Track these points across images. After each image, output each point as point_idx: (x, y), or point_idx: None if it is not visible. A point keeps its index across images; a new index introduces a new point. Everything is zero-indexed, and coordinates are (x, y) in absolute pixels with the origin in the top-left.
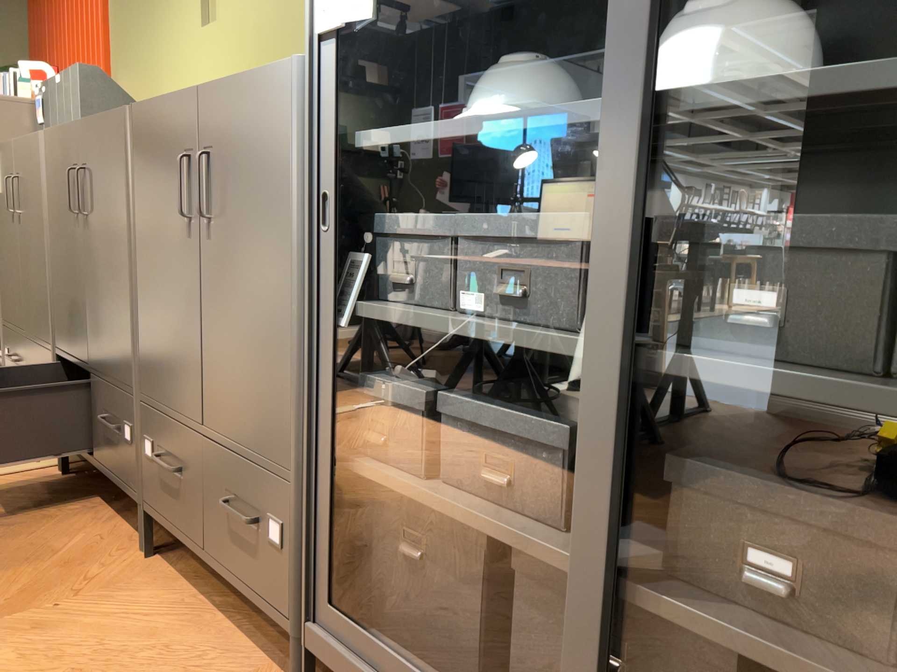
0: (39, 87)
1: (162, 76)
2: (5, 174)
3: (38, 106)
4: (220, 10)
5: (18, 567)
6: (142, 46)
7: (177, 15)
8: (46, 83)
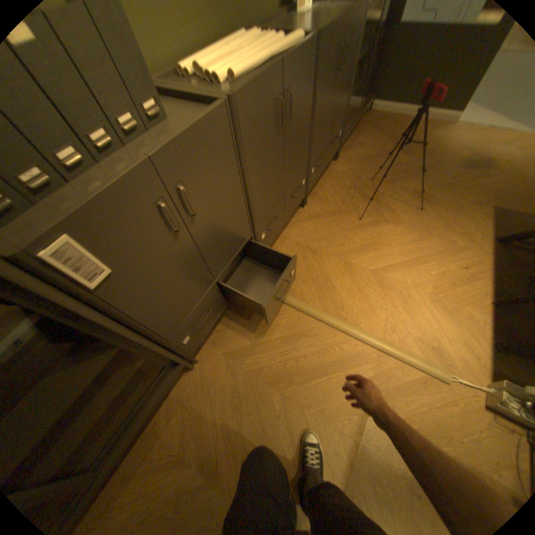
0: None
1: None
2: (128, 223)
3: None
4: None
5: (325, 226)
6: None
7: None
8: None
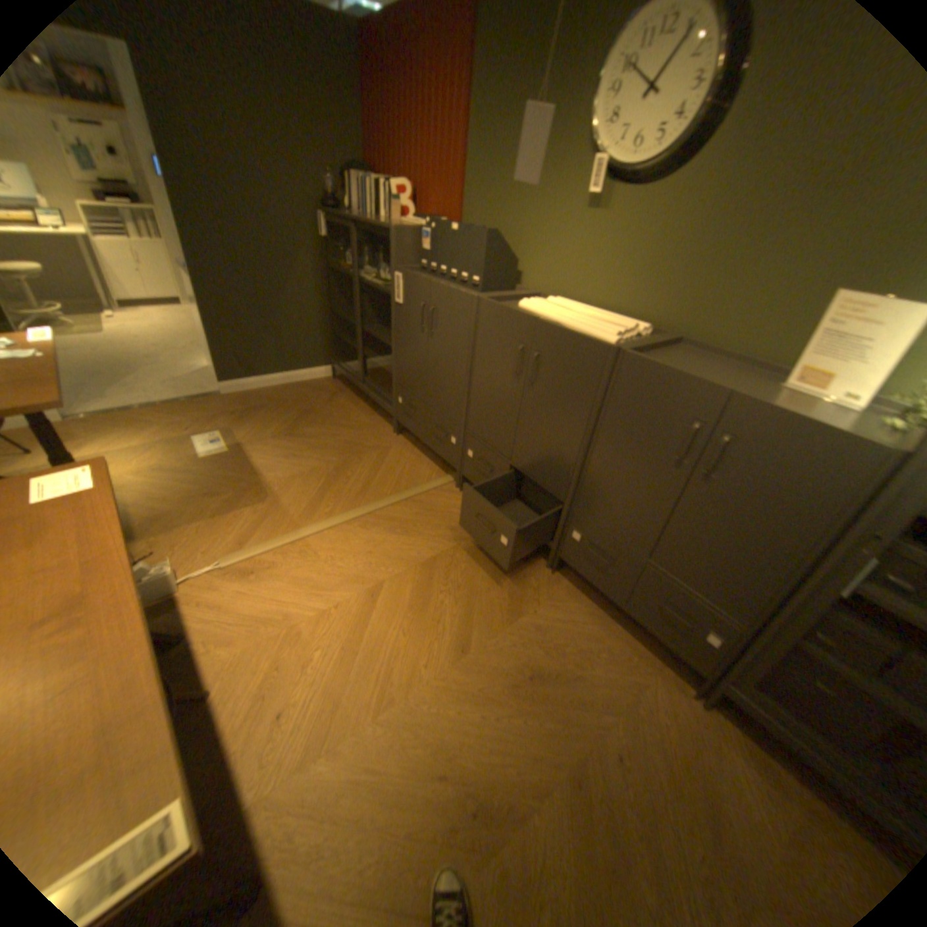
0: (424, 218)
1: (527, 226)
2: (413, 295)
3: (423, 234)
4: (616, 201)
5: (493, 574)
6: (505, 191)
7: (556, 183)
8: (434, 220)
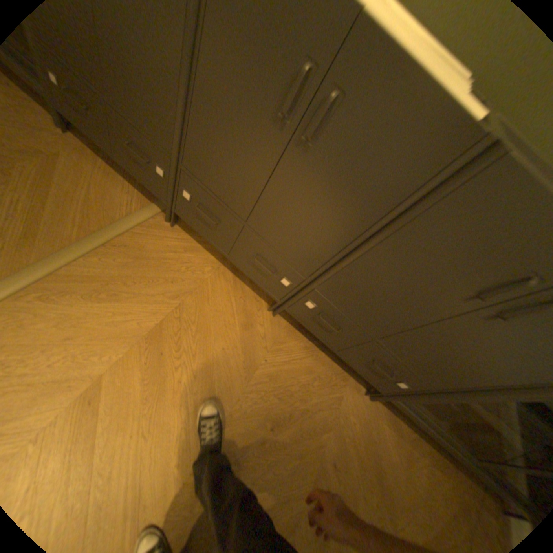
0: None
1: None
2: None
3: None
4: None
5: (225, 330)
6: None
7: None
8: None
